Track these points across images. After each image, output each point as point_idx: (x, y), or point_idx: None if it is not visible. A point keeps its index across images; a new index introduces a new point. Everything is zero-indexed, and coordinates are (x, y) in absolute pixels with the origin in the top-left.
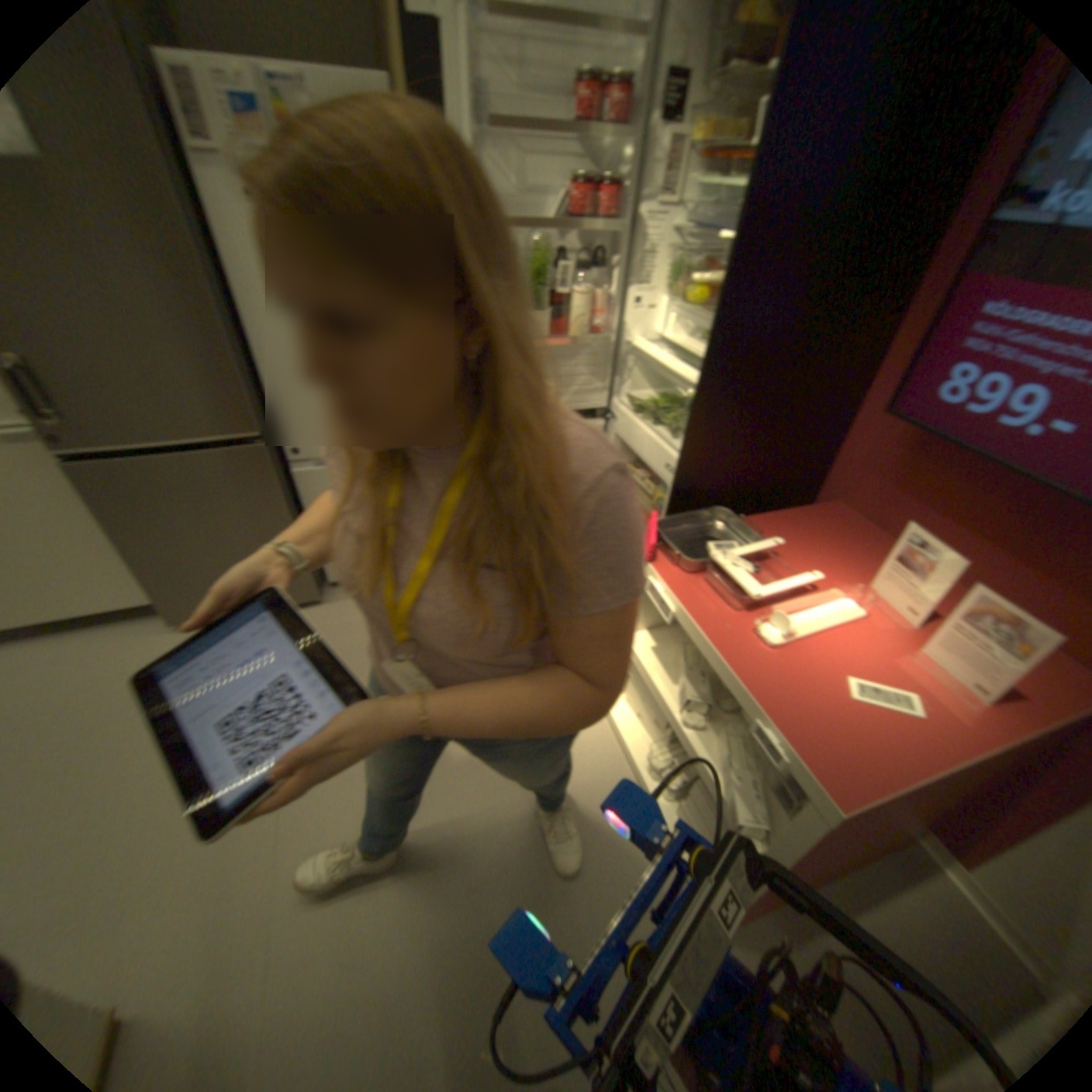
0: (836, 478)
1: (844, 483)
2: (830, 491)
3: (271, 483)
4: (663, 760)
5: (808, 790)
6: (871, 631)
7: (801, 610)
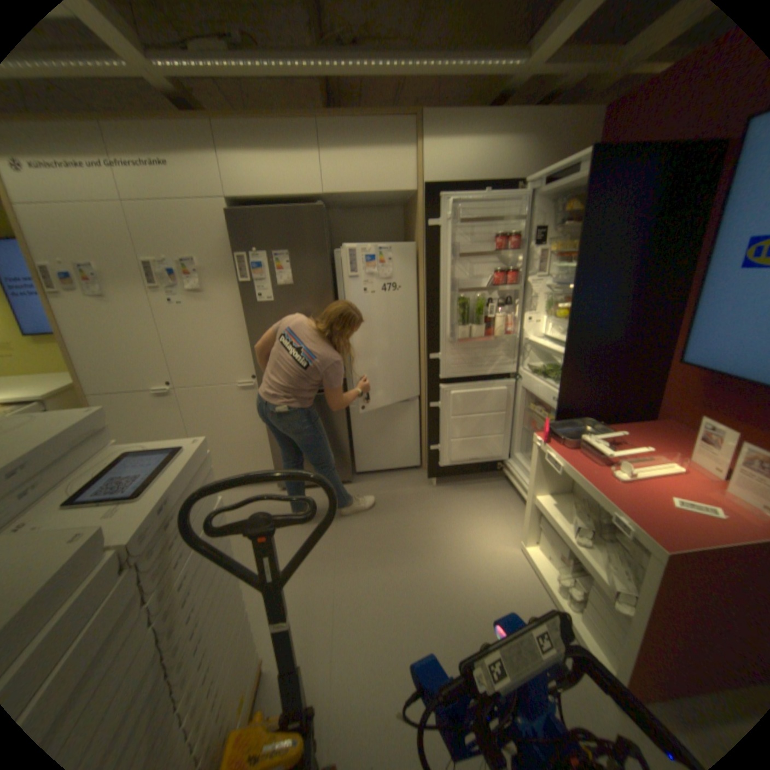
0: (666, 406)
1: (672, 409)
2: (664, 414)
3: (340, 411)
4: (569, 587)
5: (649, 547)
6: (691, 480)
7: (643, 469)
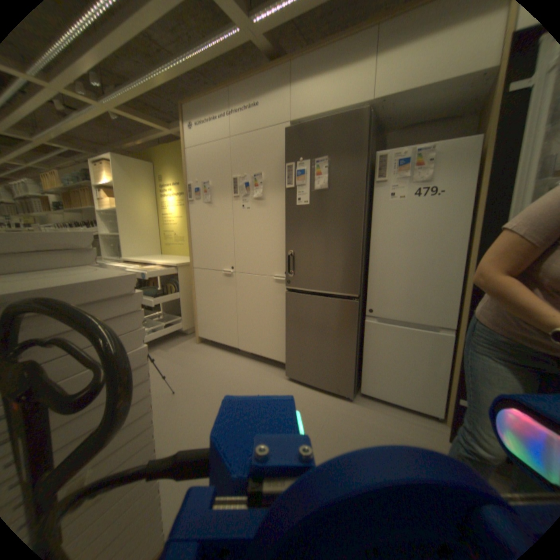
0: None
1: None
2: None
3: (352, 321)
4: None
5: None
6: None
7: None
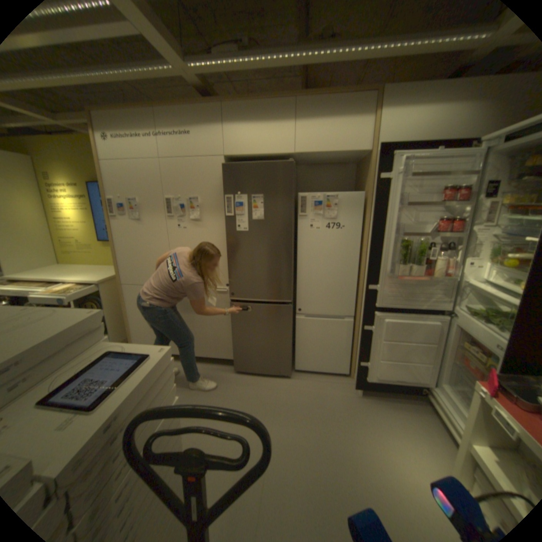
0: None
1: None
2: None
3: (287, 320)
4: None
5: None
6: None
7: None
